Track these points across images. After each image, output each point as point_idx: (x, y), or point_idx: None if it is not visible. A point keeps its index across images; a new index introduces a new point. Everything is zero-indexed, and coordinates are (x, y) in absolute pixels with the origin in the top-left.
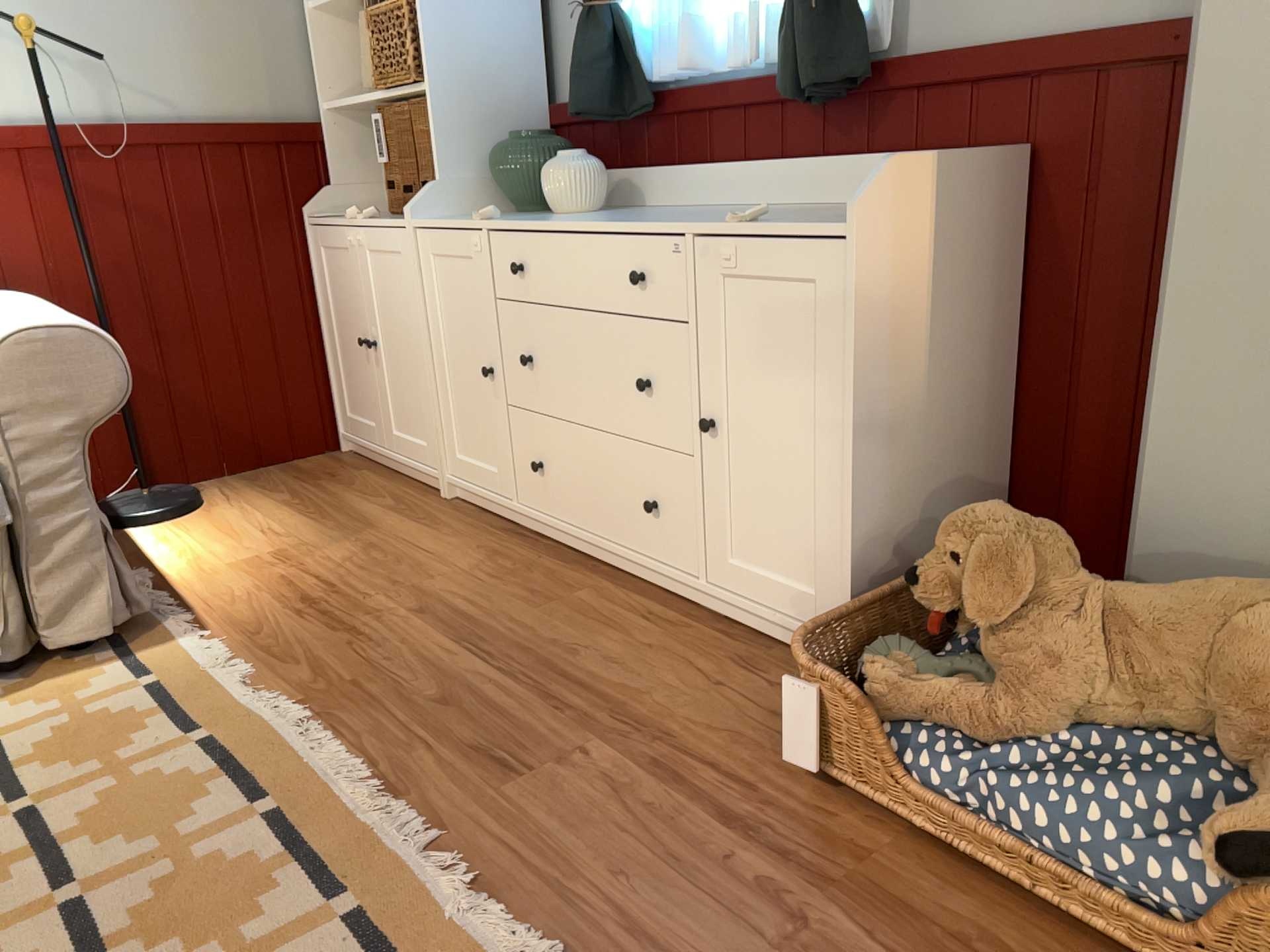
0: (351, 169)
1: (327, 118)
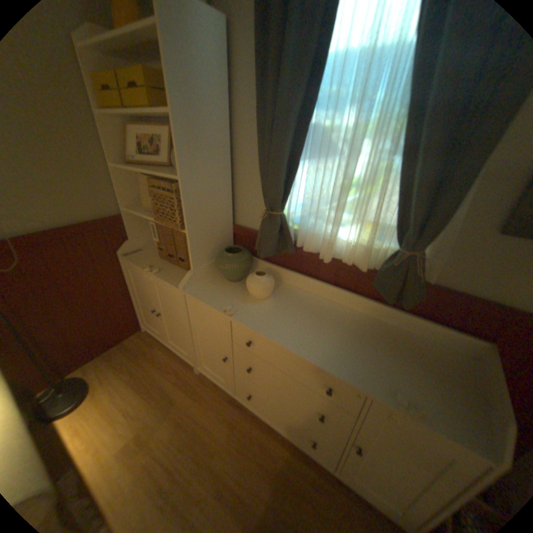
0: (137, 230)
1: (123, 212)
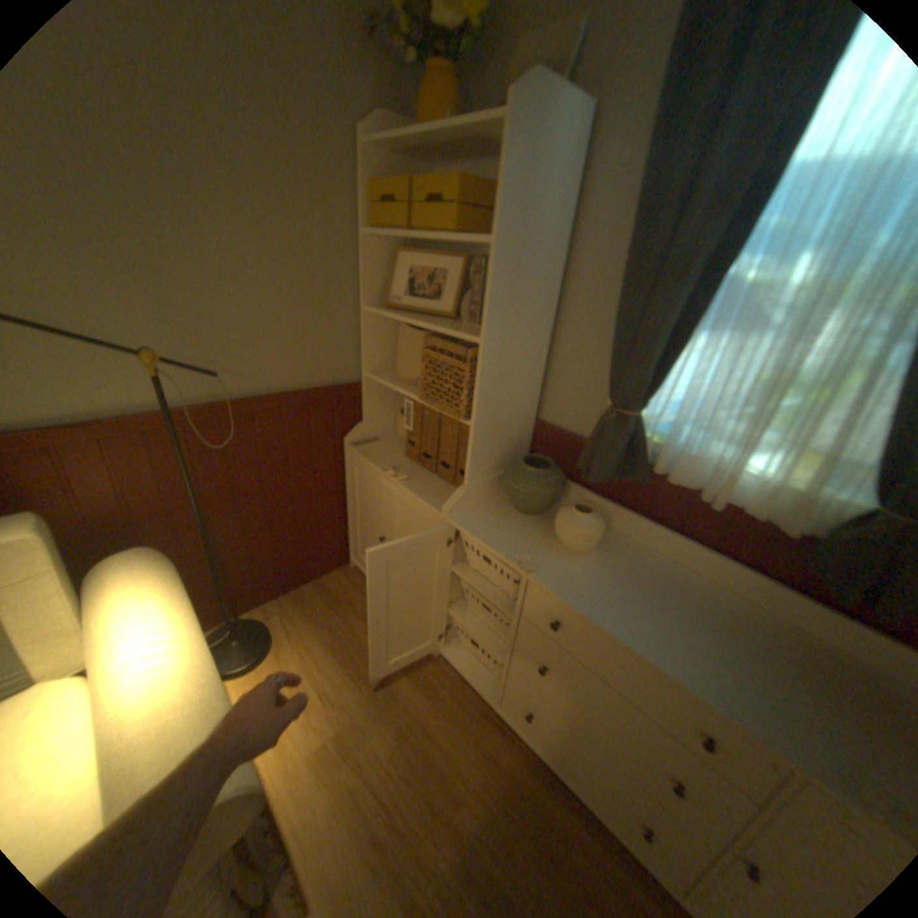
0: (377, 409)
1: (366, 379)
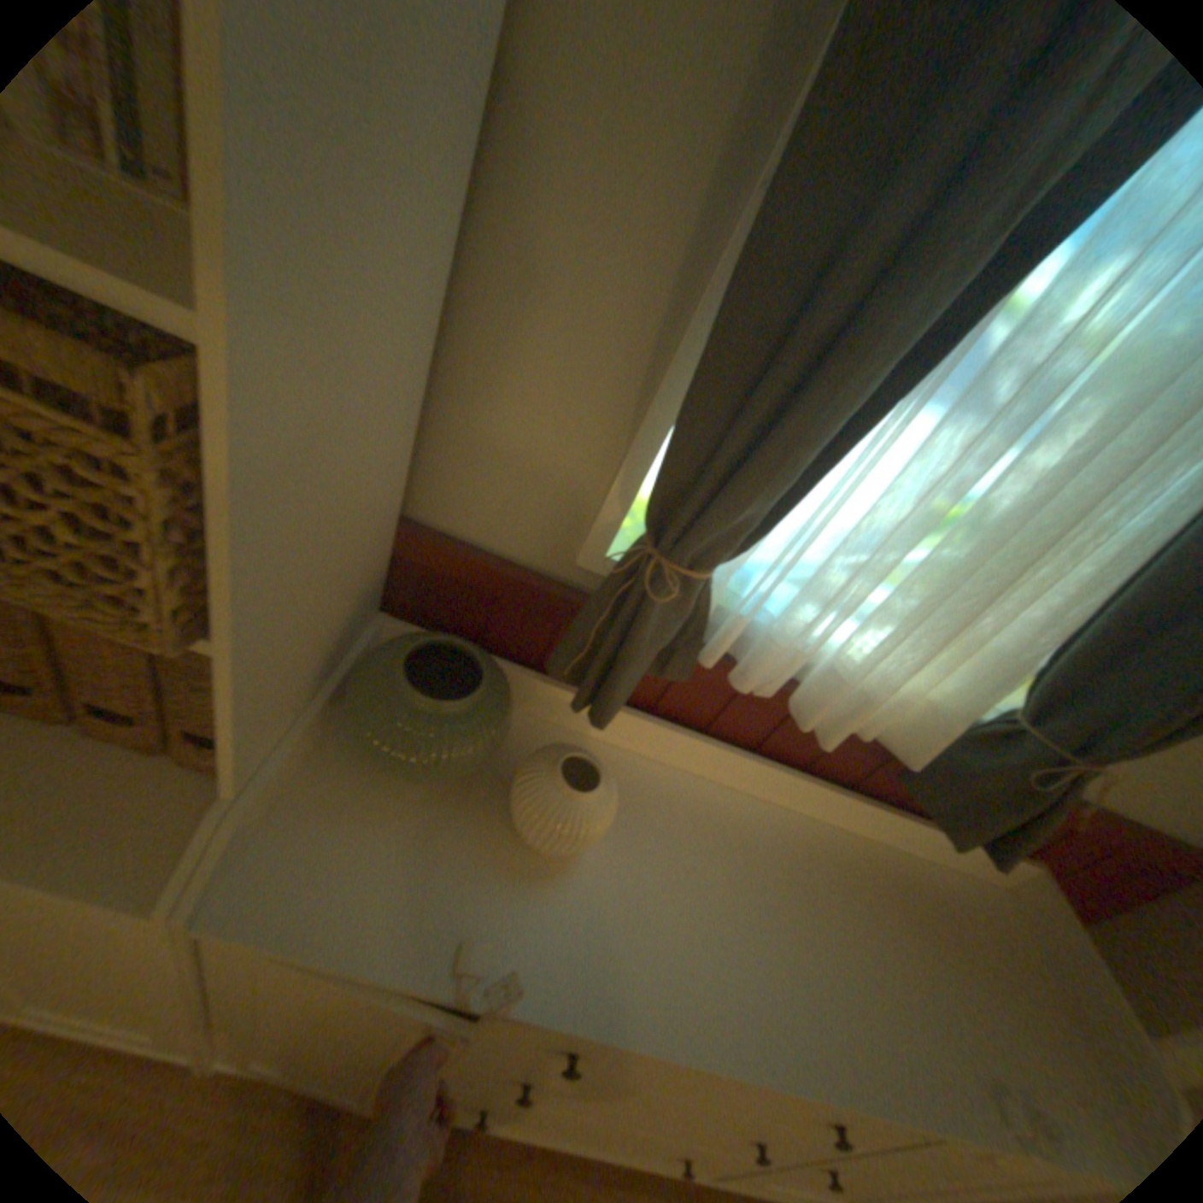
0: None
1: None
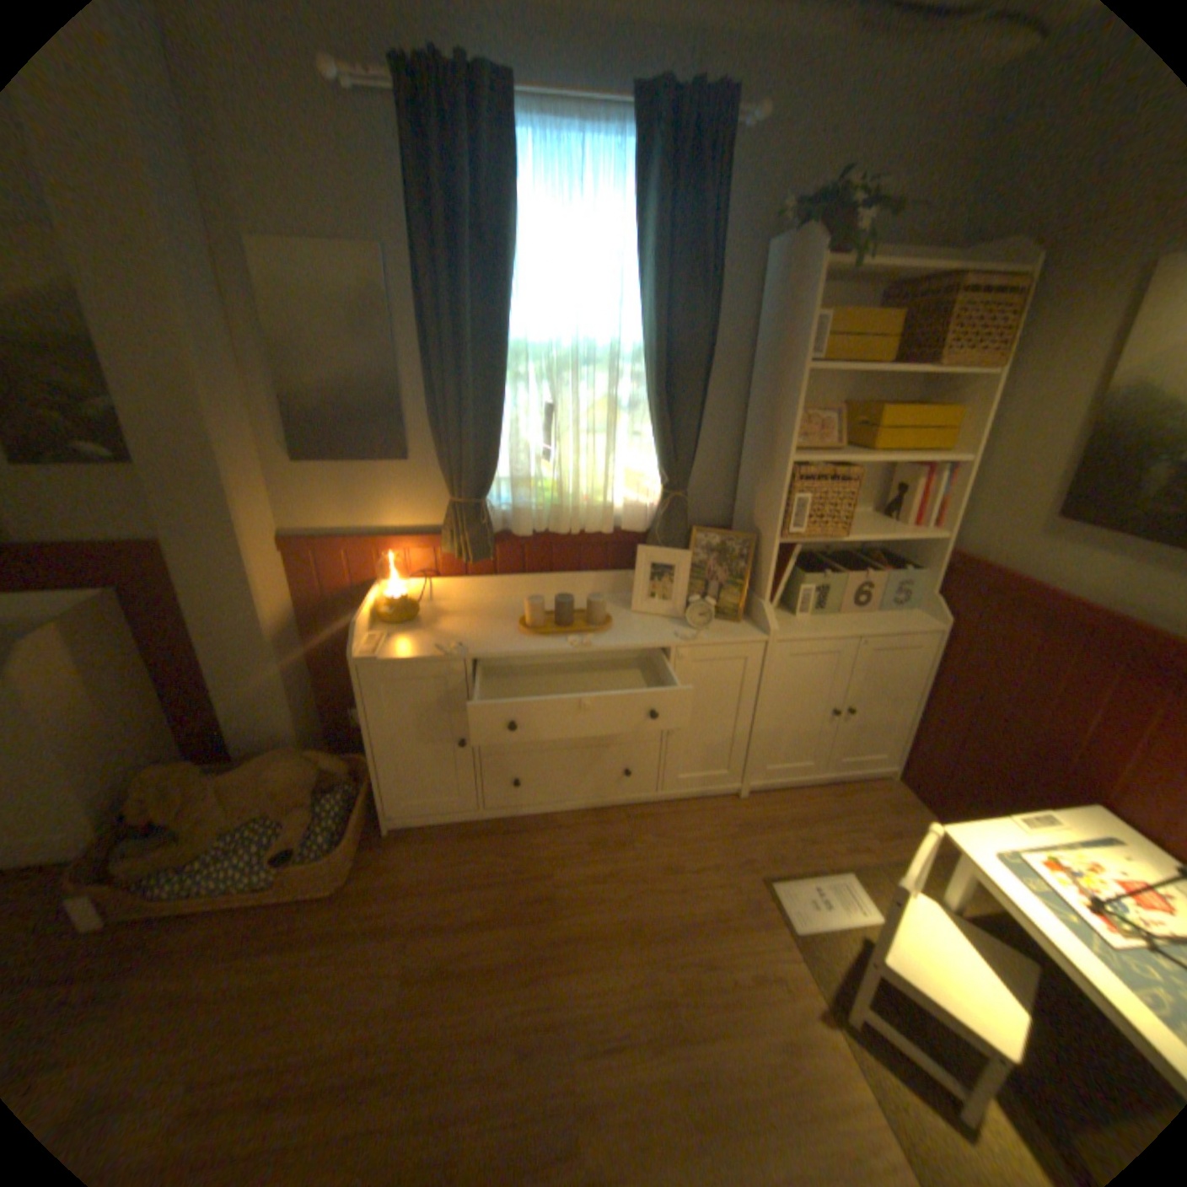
0: None
1: None
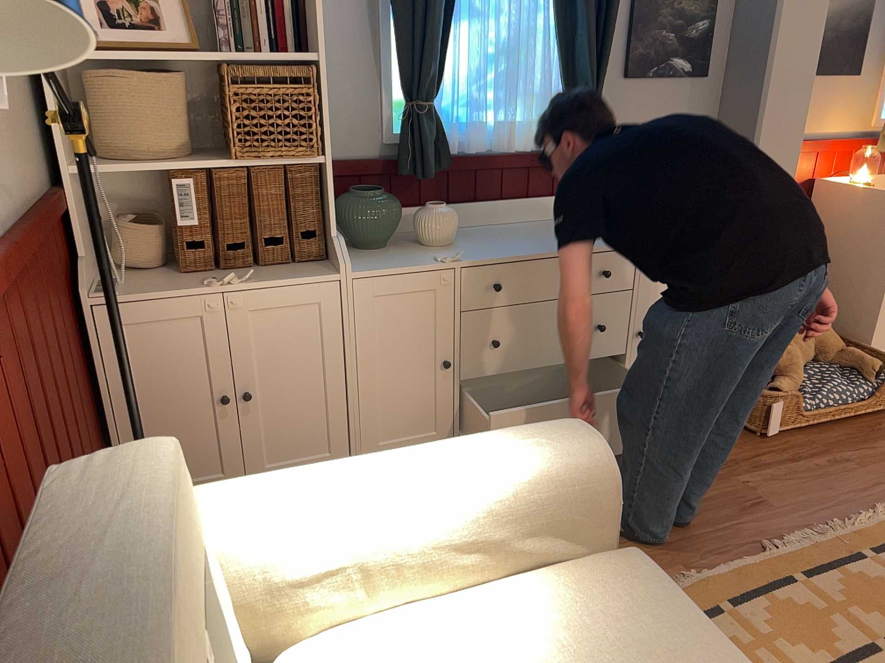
0: (86, 233)
1: (70, 182)
